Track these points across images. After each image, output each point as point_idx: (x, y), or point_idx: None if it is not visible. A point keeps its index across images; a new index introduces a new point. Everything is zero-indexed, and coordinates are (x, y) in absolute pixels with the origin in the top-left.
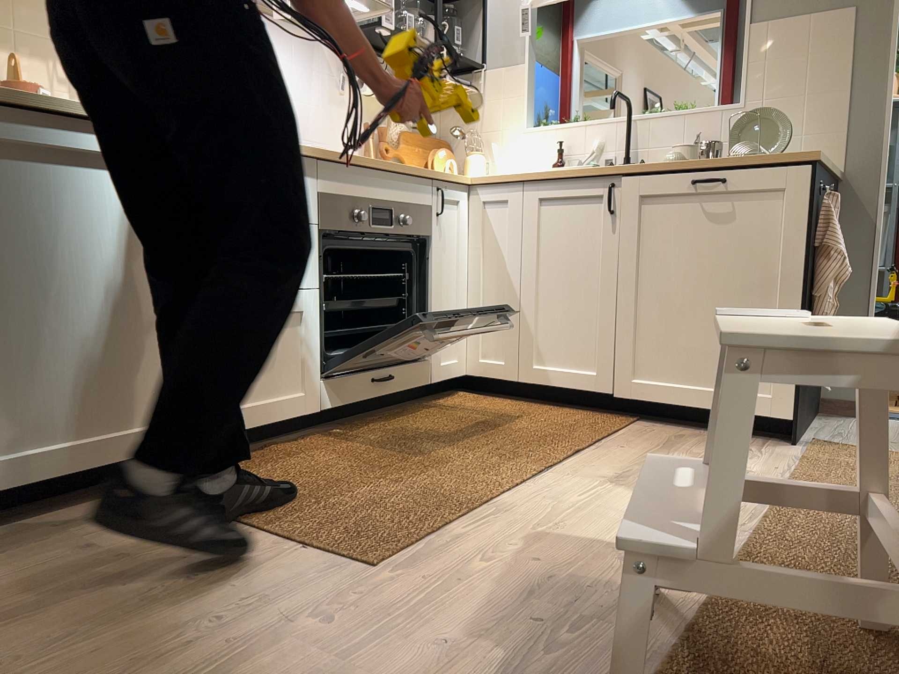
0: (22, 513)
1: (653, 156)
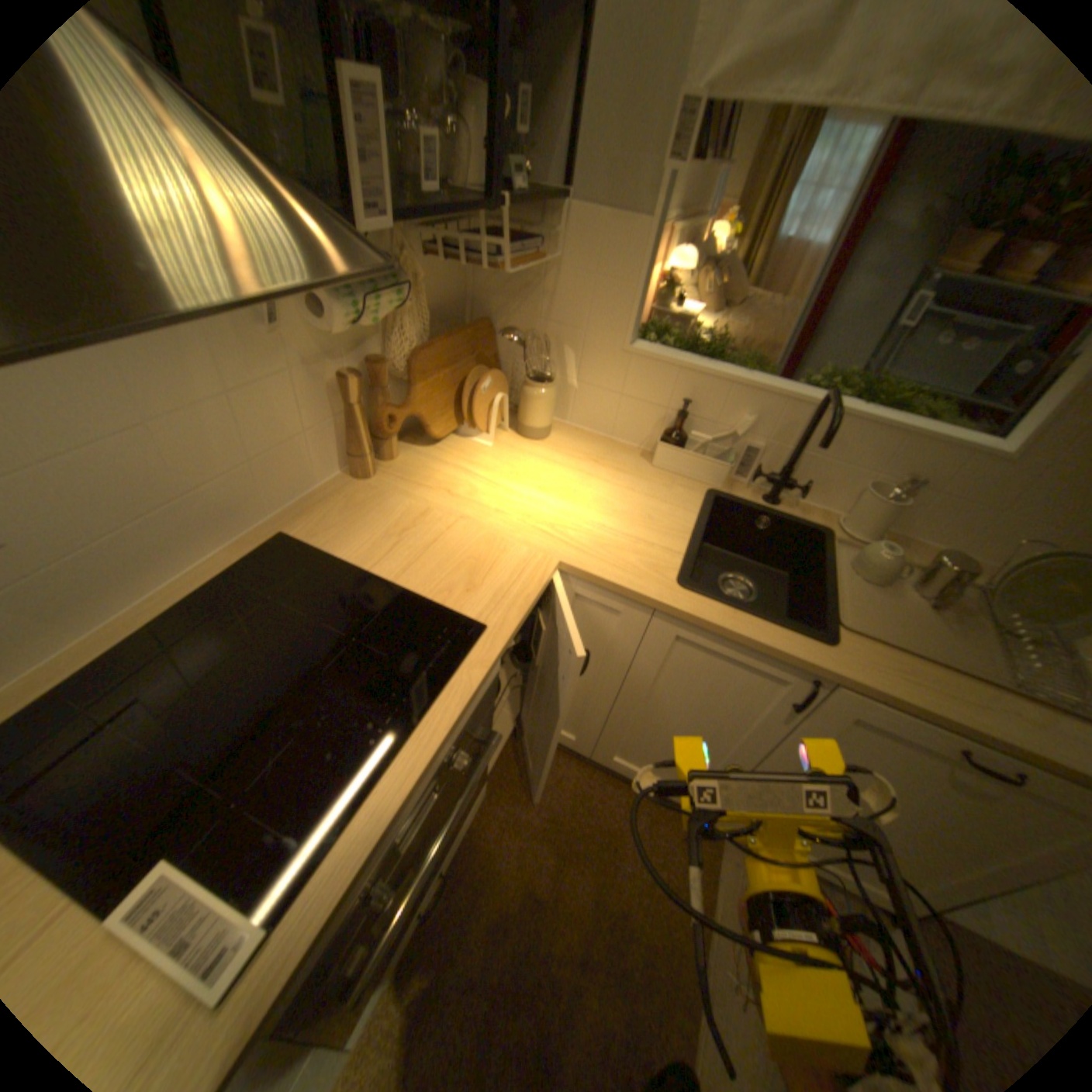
0: None
1: (825, 467)
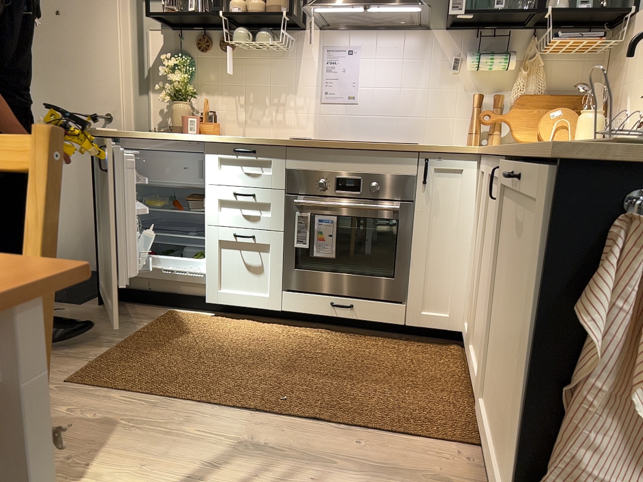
0: (128, 305)
1: None
